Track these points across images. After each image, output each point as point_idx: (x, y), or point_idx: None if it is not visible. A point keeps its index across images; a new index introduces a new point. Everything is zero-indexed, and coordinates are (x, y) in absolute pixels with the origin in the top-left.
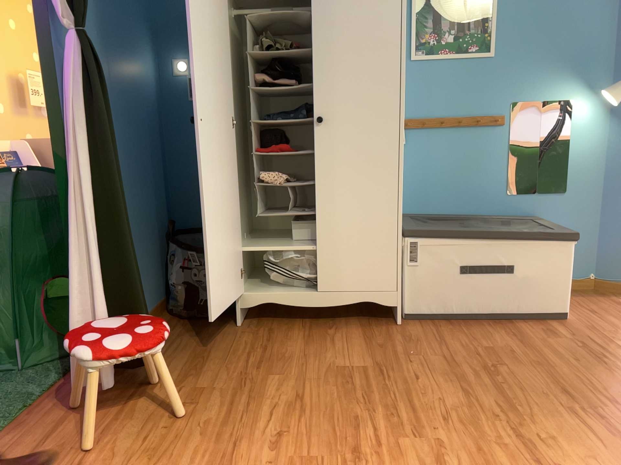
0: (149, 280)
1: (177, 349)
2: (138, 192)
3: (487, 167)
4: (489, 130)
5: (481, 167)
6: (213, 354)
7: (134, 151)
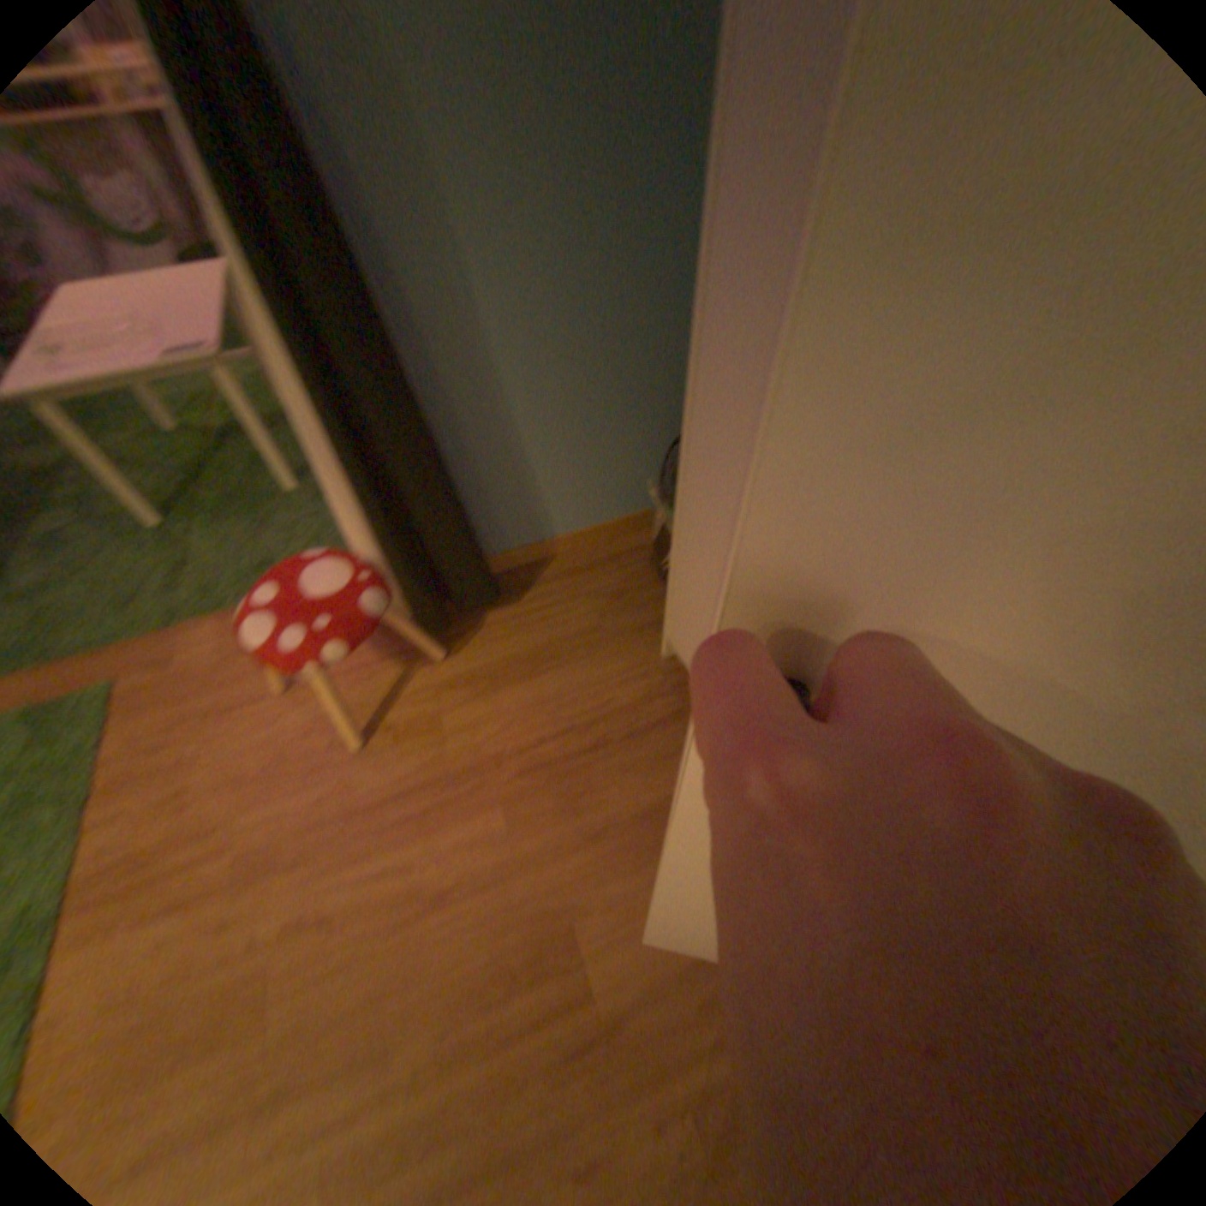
0: (633, 476)
1: (544, 626)
2: (619, 307)
3: None
4: None
5: None
6: (549, 684)
7: (618, 190)
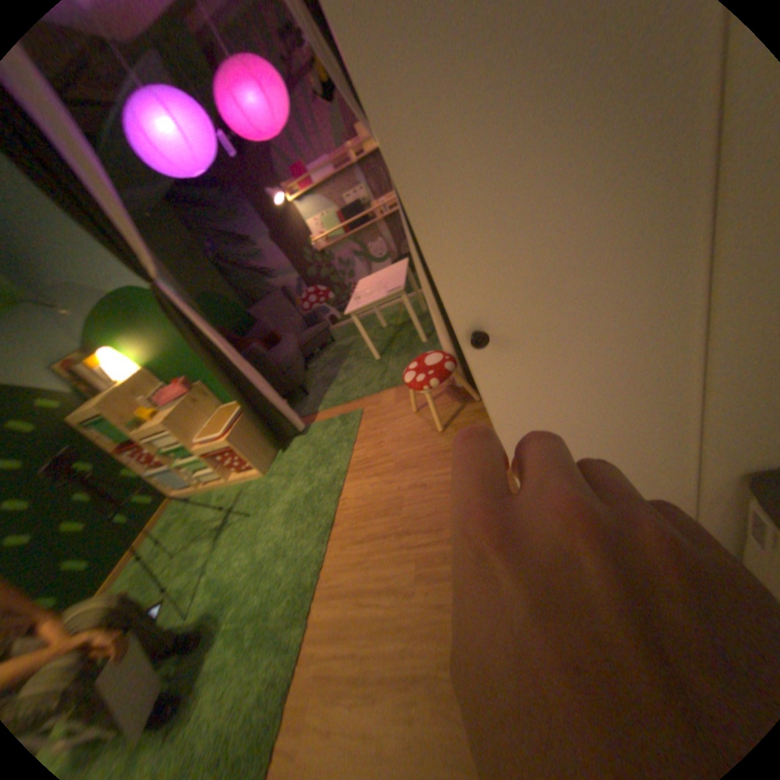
0: None
1: None
2: None
3: None
4: None
5: None
6: None
7: None
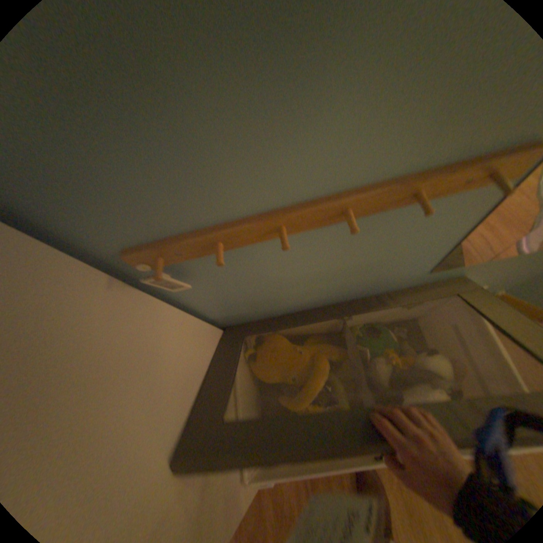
0: None
1: None
2: None
3: (408, 256)
4: (451, 196)
5: (393, 259)
6: None
7: None
